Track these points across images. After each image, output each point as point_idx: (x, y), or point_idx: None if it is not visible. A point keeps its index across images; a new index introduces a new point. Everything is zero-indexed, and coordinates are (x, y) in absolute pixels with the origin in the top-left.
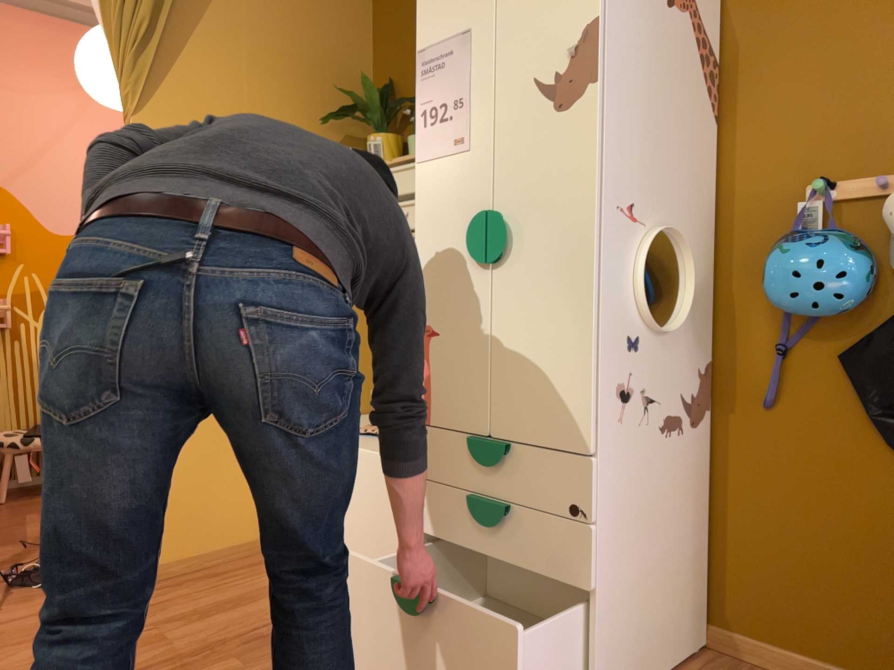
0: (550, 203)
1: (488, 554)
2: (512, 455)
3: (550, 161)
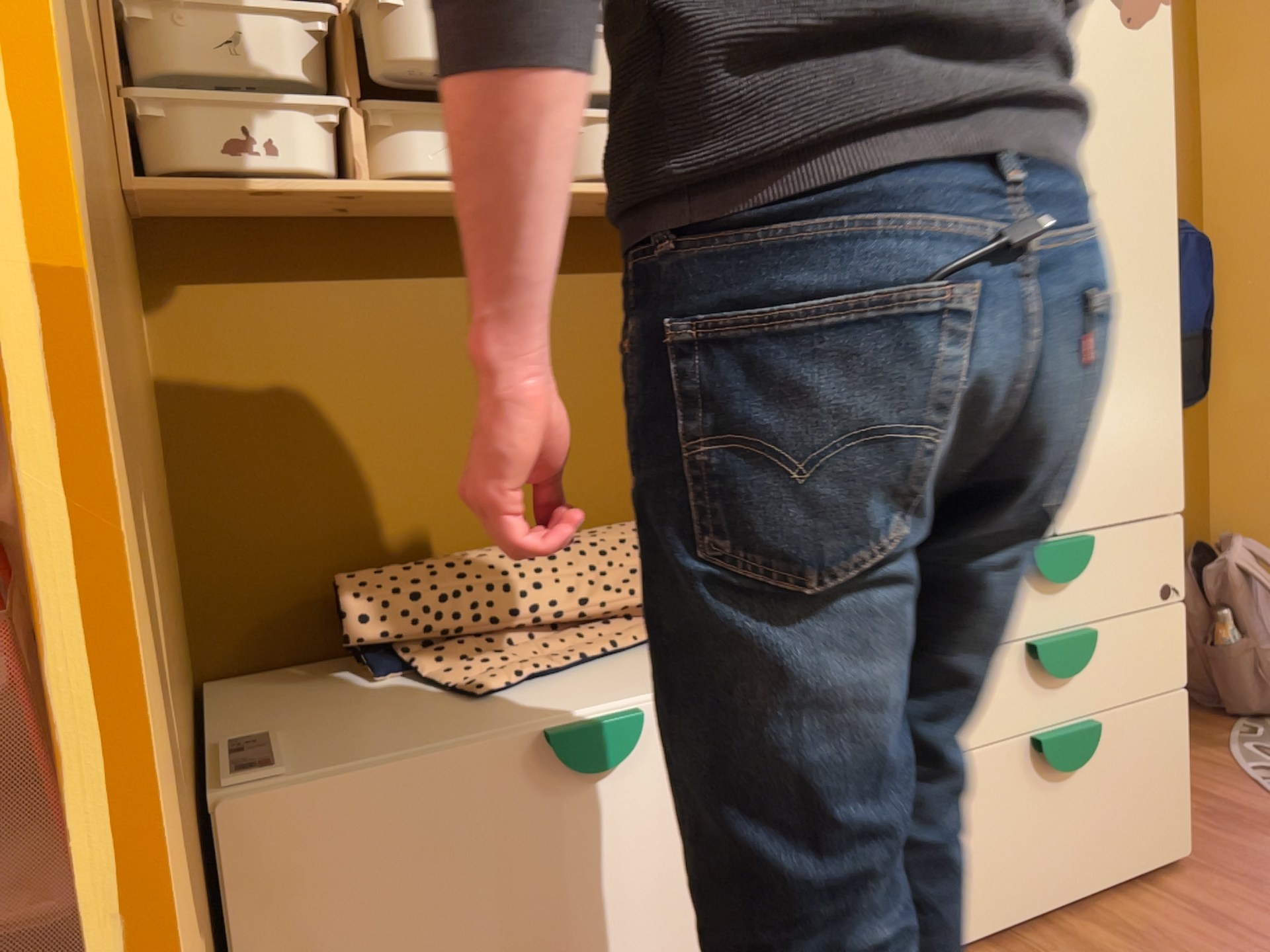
0: (1124, 162)
1: (1064, 719)
2: (1093, 549)
3: (1122, 99)
